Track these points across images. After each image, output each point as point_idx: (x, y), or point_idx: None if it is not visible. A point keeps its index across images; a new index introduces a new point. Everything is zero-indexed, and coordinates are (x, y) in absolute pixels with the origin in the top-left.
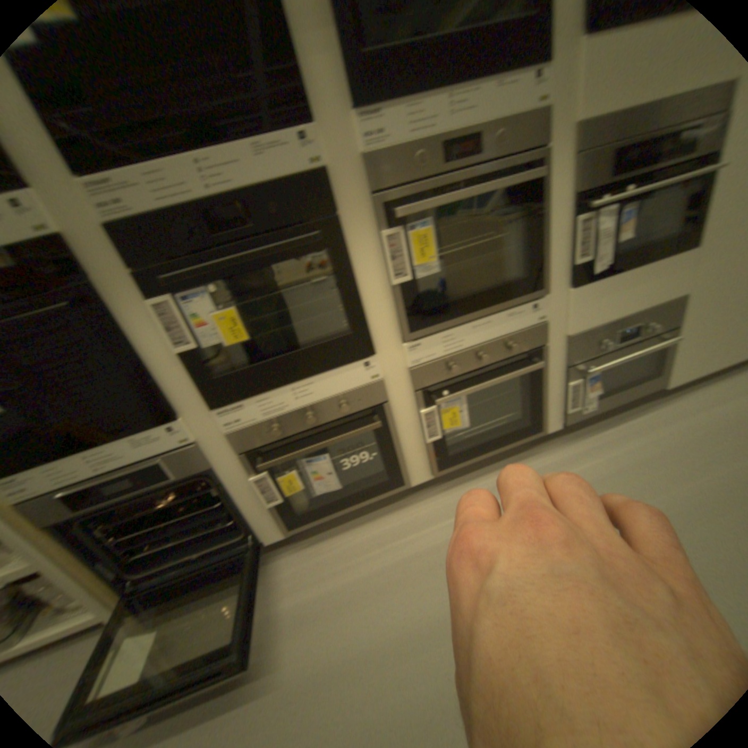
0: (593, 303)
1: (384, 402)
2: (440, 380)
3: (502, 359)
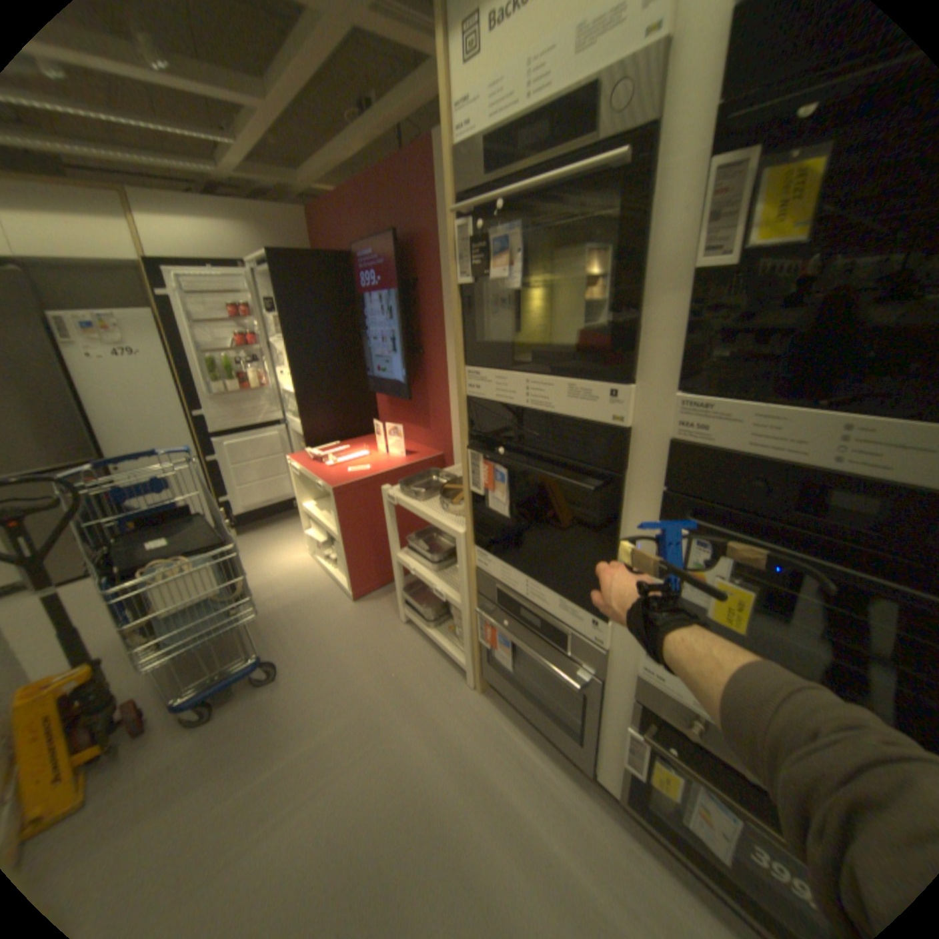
0: None
1: None
2: None
3: None
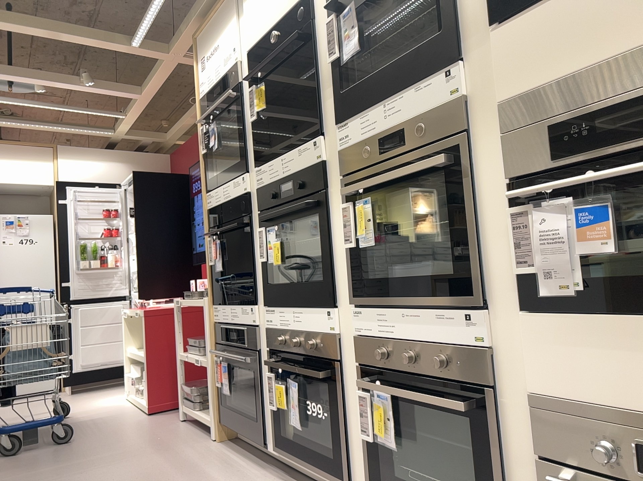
0: (560, 352)
1: (339, 363)
2: (374, 364)
3: (435, 377)
